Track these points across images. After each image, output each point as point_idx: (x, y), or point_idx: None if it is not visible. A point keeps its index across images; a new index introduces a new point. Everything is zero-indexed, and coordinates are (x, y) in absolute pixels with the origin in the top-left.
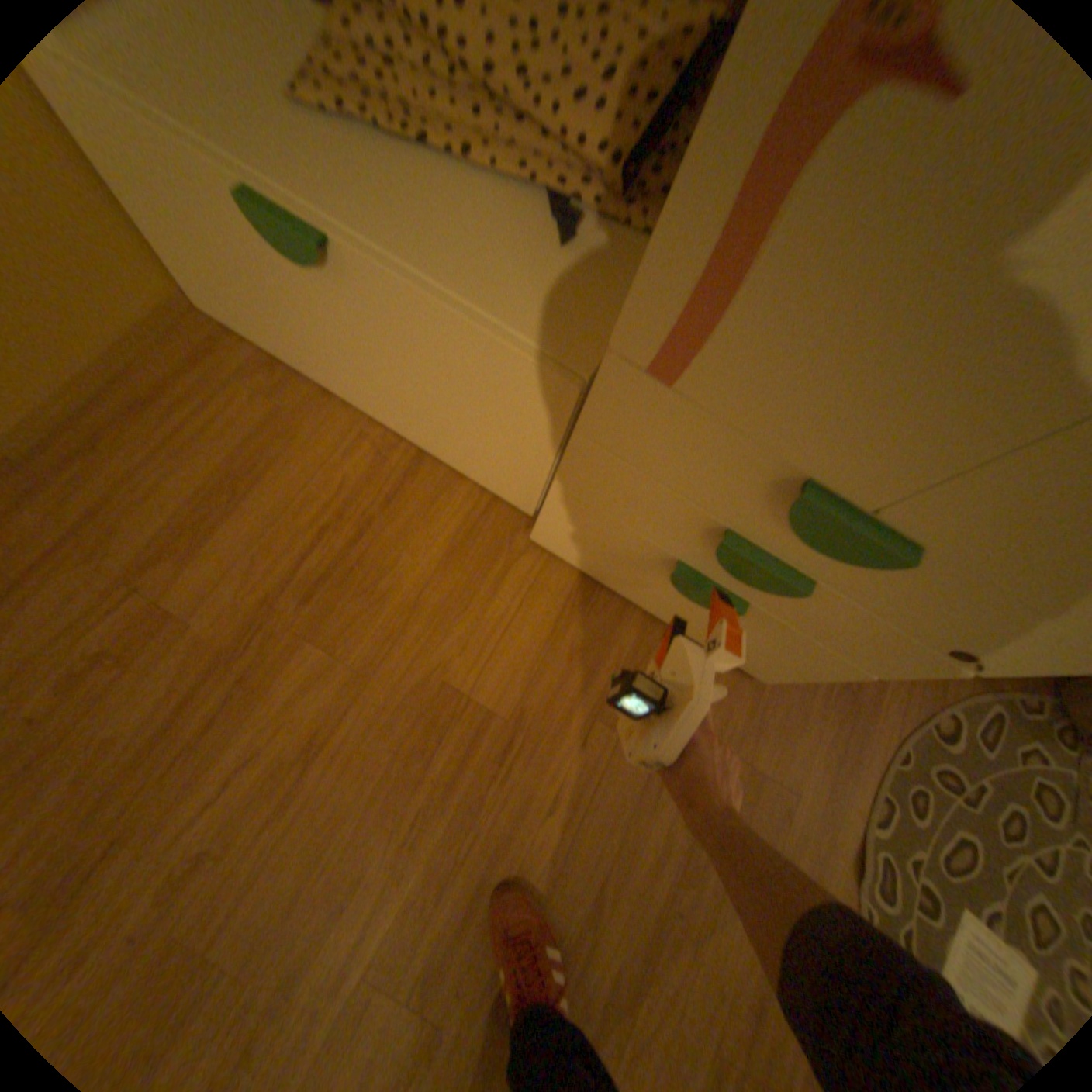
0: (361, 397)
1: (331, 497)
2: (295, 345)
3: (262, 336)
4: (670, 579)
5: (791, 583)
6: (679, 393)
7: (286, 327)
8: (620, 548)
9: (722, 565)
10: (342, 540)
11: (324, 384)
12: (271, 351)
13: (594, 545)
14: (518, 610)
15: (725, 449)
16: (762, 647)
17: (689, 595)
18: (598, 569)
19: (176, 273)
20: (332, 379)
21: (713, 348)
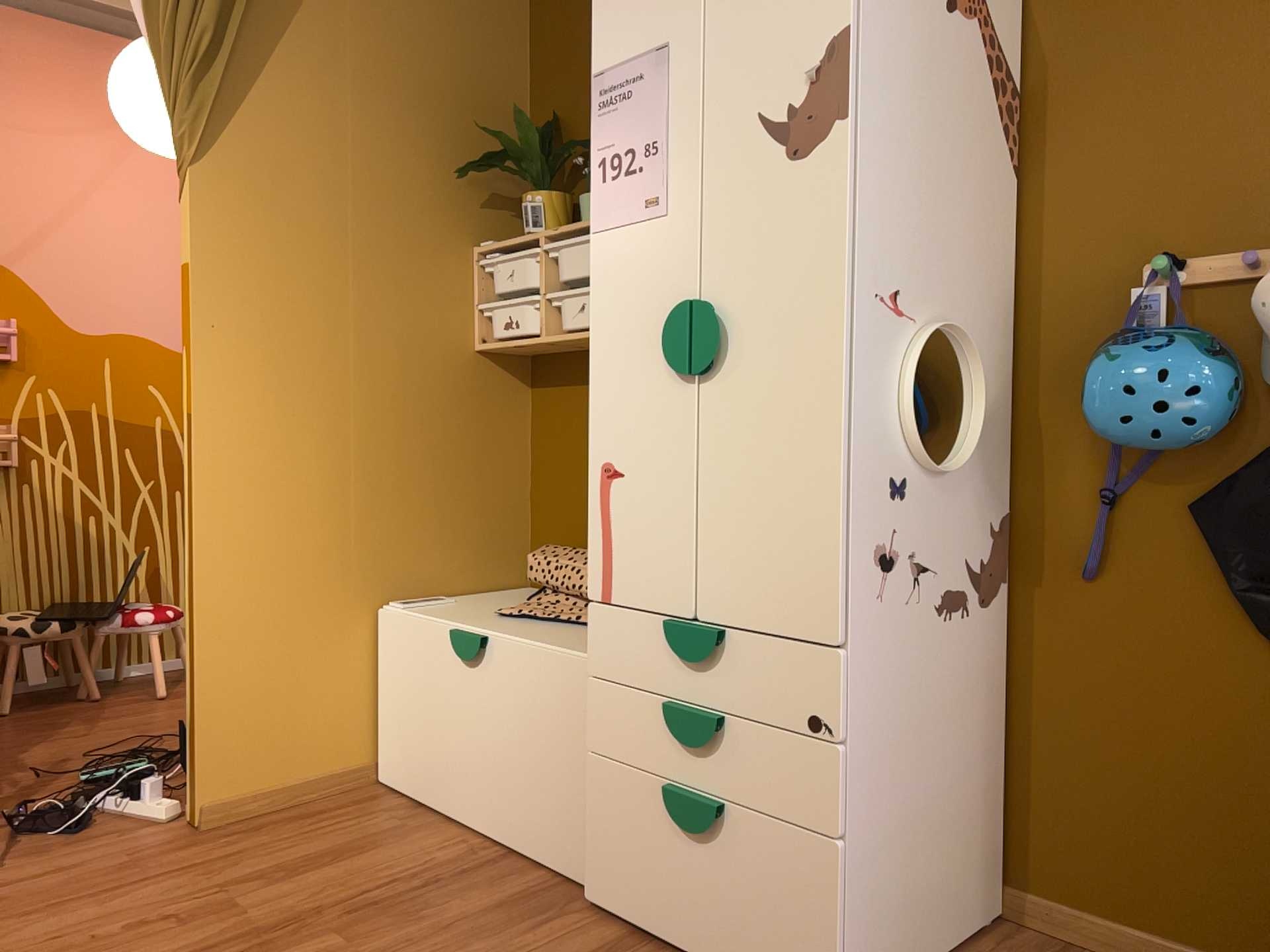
0: (474, 800)
1: (413, 867)
2: (441, 765)
3: (418, 774)
4: (678, 833)
5: (704, 716)
6: (615, 608)
7: (441, 745)
8: (638, 815)
9: (674, 738)
10: (405, 888)
11: (448, 808)
12: (419, 793)
13: (624, 835)
14: (547, 945)
15: (640, 629)
16: (775, 900)
17: (691, 840)
18: (638, 894)
19: (380, 751)
20: (457, 792)
21: (614, 572)
